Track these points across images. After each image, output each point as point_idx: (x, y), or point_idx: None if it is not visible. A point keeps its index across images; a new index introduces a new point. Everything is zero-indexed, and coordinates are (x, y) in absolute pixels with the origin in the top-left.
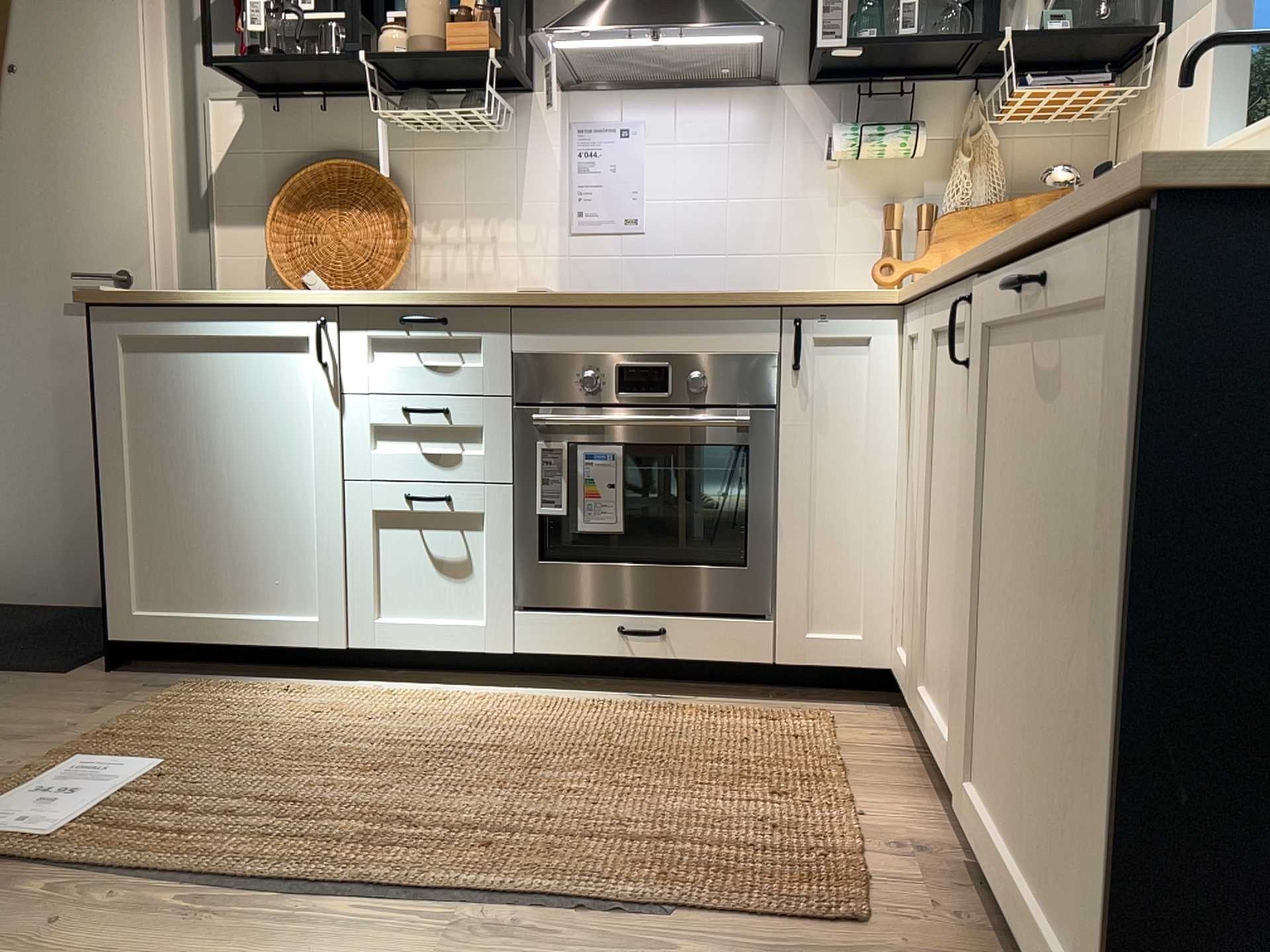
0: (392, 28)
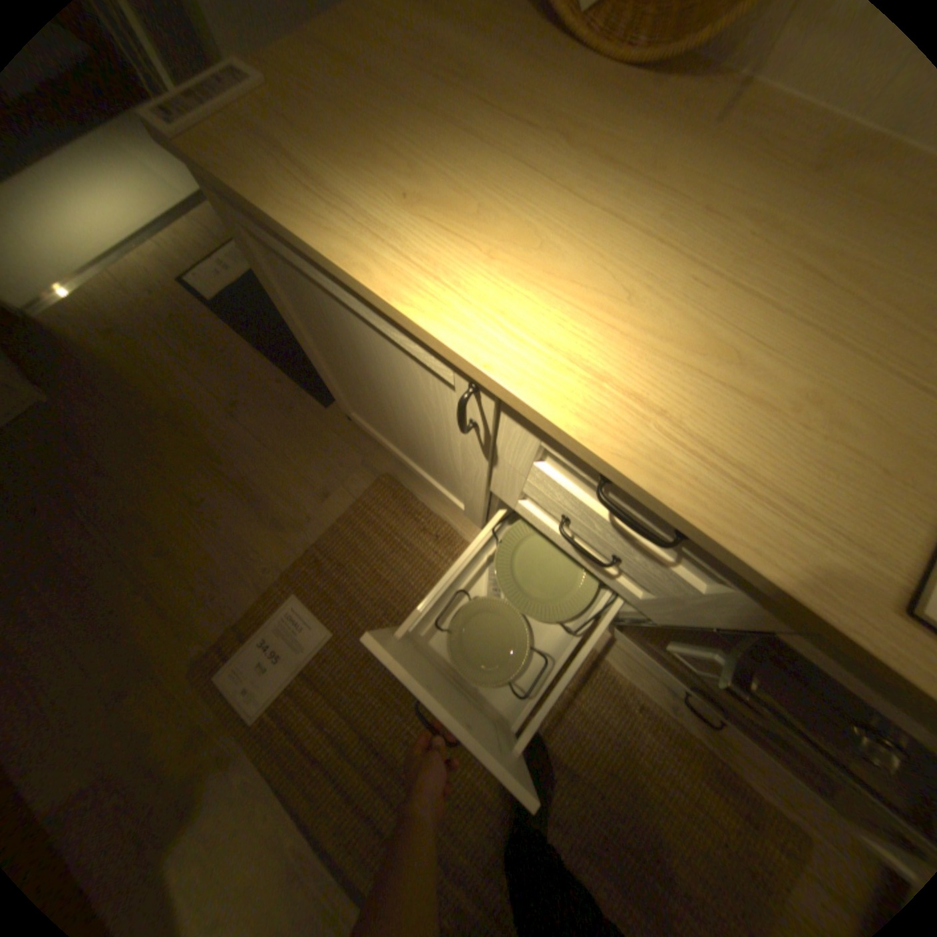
0: None
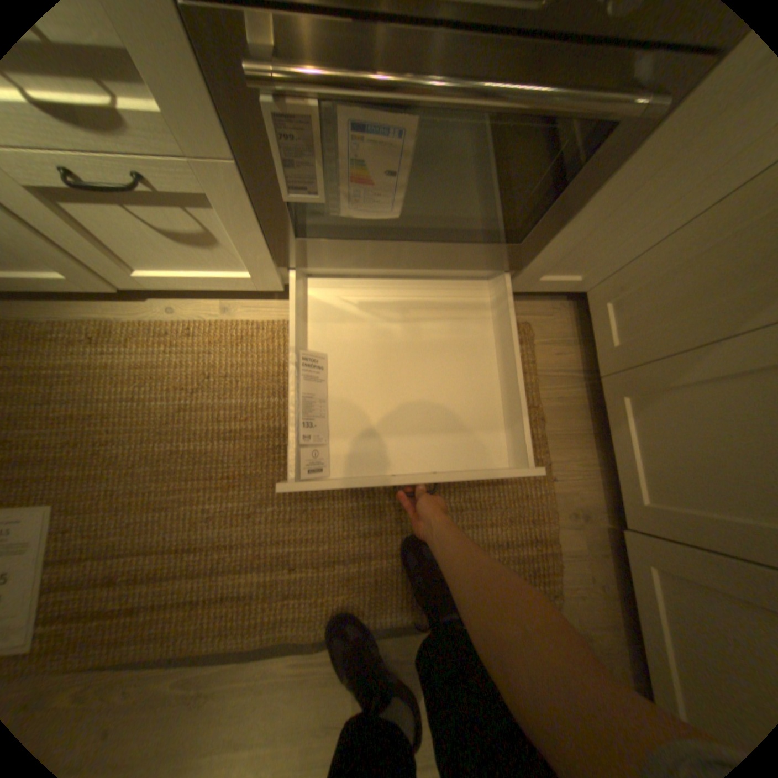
0: None
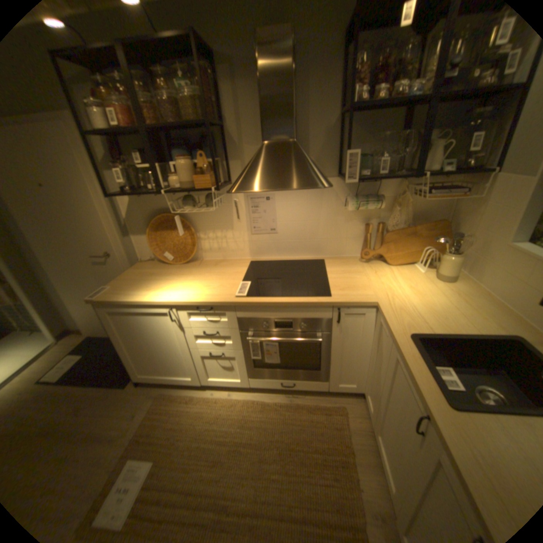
0: (171, 175)
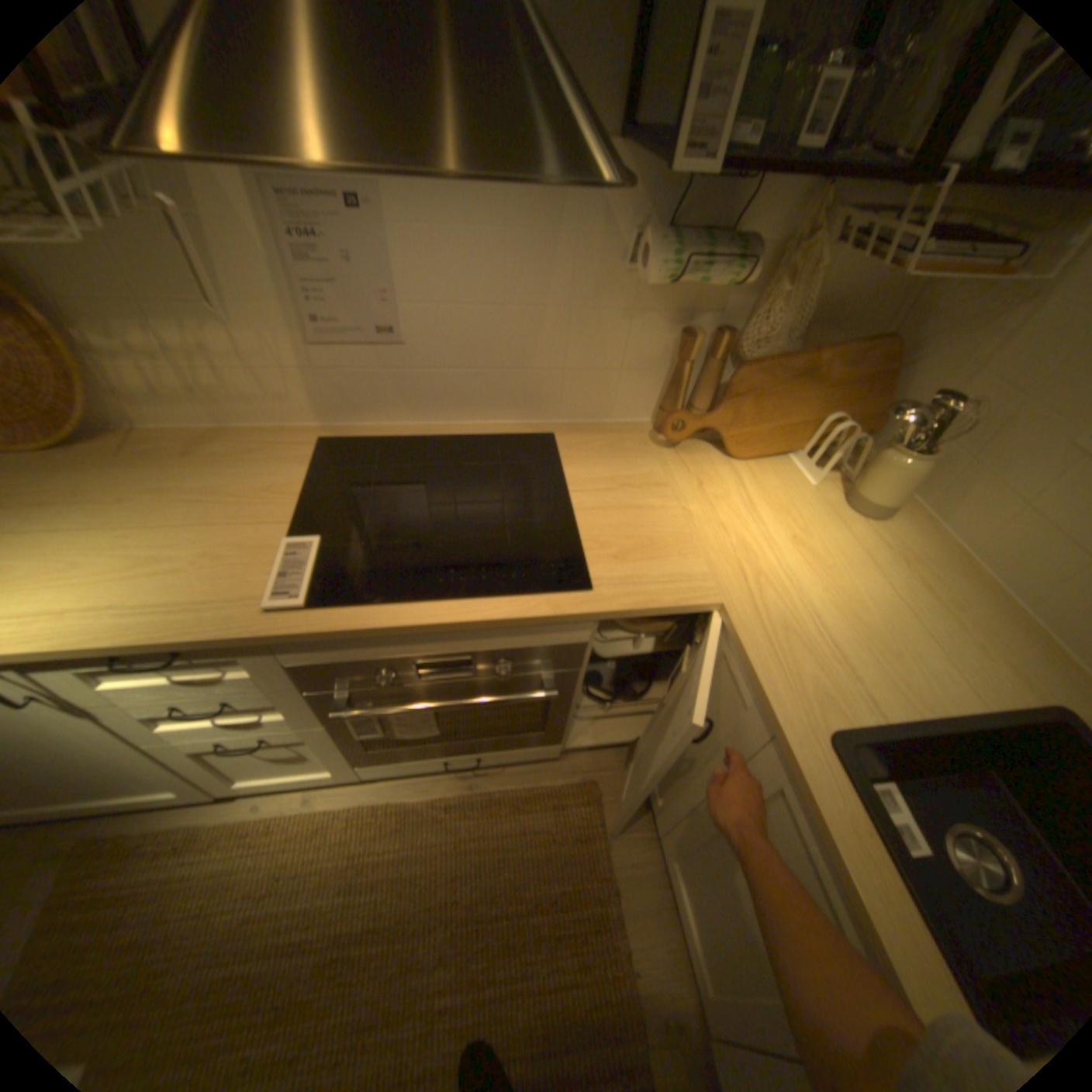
0: None
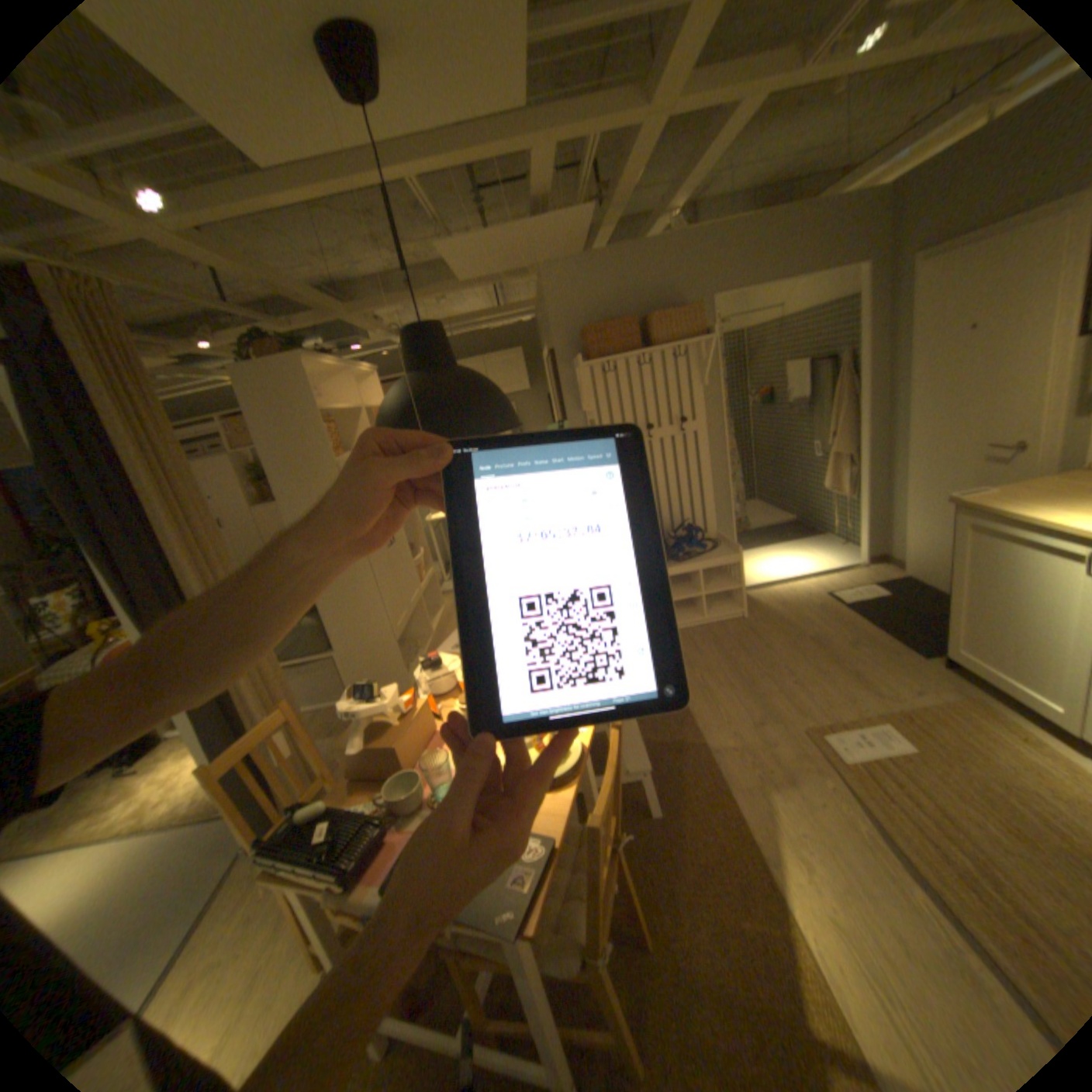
0: None
